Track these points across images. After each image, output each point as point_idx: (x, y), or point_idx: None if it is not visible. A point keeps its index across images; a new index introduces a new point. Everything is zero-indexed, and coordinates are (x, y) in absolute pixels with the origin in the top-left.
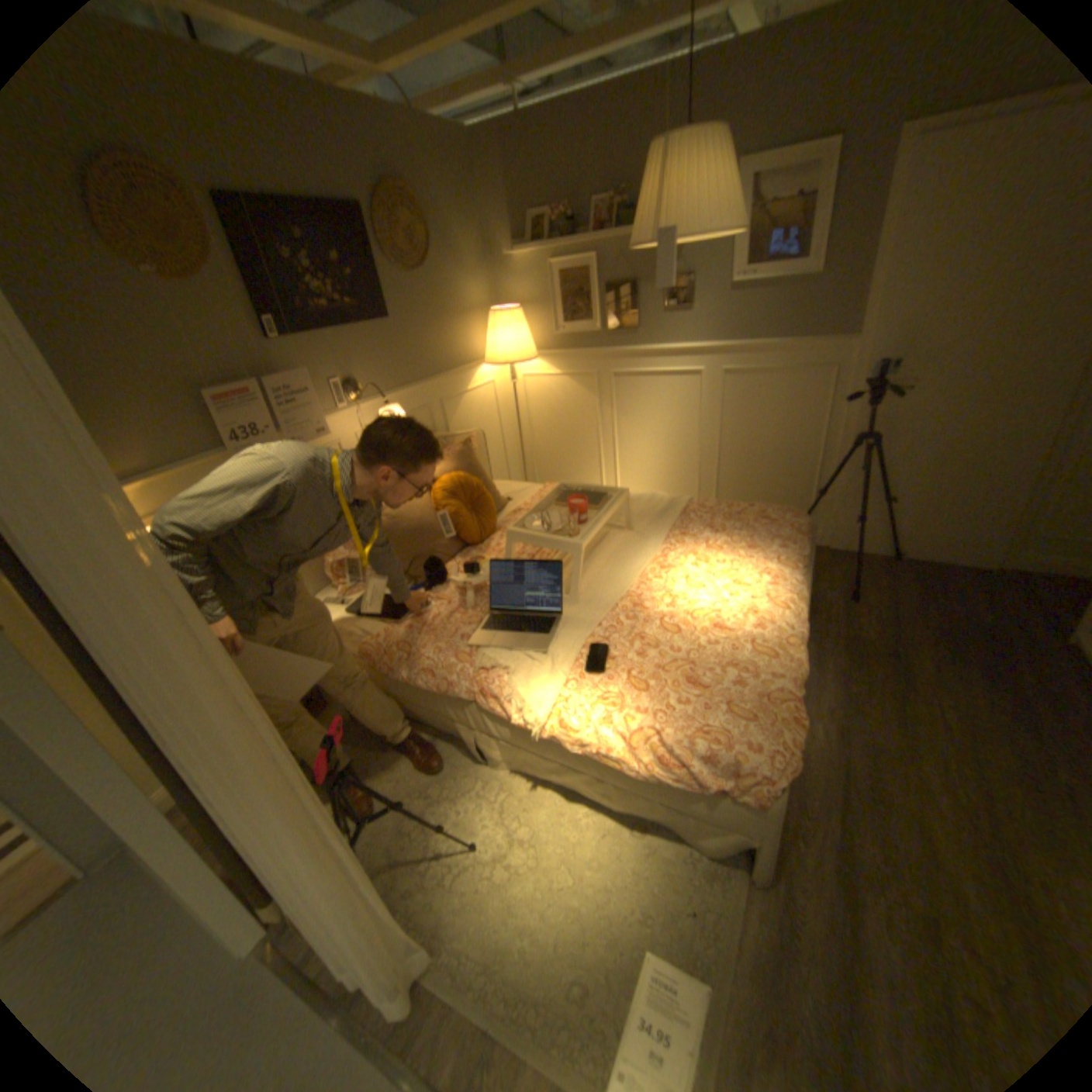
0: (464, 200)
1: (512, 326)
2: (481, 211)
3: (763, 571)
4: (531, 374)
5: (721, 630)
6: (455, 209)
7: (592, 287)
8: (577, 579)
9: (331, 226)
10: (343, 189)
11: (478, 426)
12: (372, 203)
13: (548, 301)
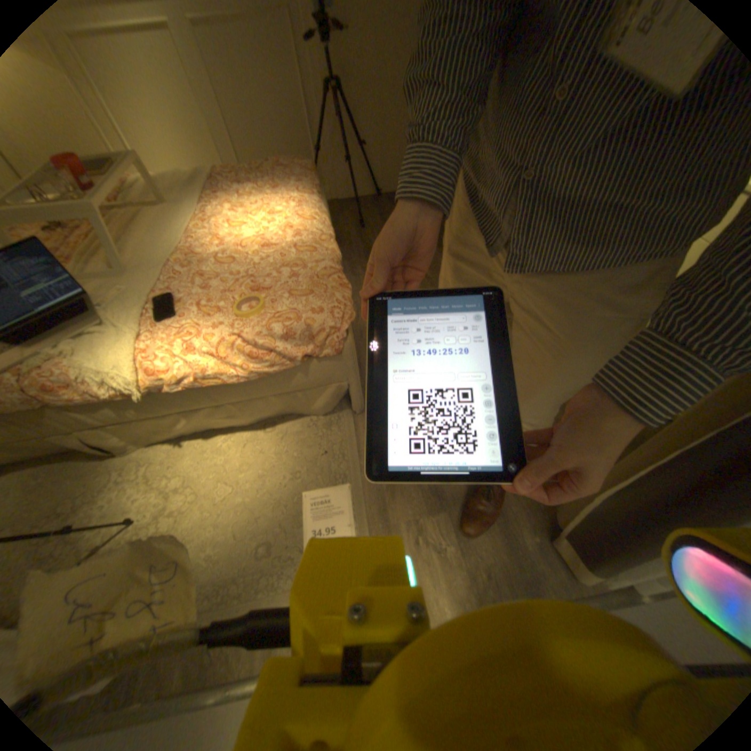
0: None
1: None
2: None
3: (289, 200)
4: None
5: (269, 246)
6: None
7: None
8: (112, 246)
9: None
10: None
11: None
12: None
13: None
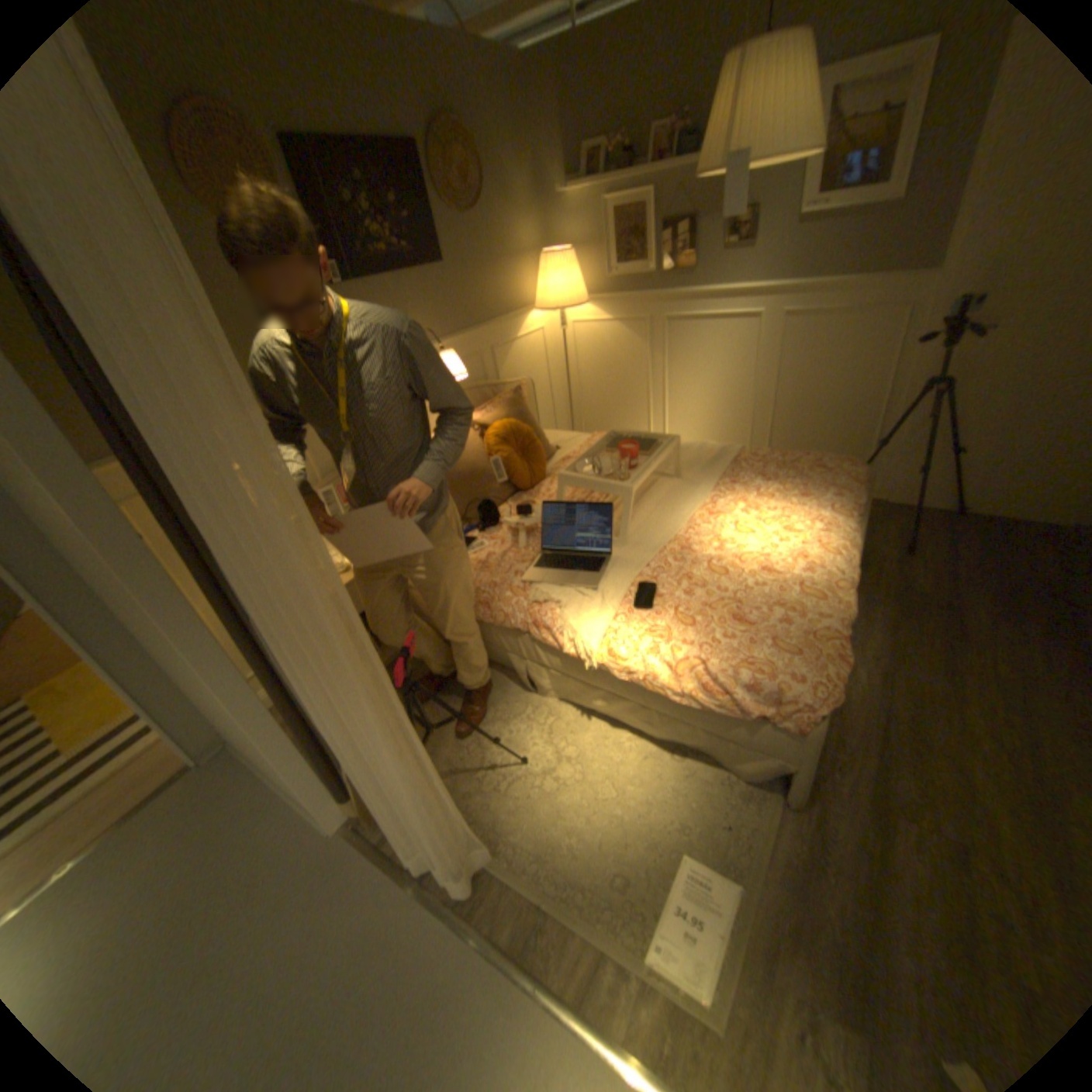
0: (517, 133)
1: (564, 268)
2: (534, 144)
3: (816, 519)
4: (581, 320)
5: (770, 572)
6: (508, 144)
7: (649, 225)
8: (626, 522)
9: (388, 167)
10: (399, 126)
11: (527, 374)
12: (428, 140)
13: (601, 242)
